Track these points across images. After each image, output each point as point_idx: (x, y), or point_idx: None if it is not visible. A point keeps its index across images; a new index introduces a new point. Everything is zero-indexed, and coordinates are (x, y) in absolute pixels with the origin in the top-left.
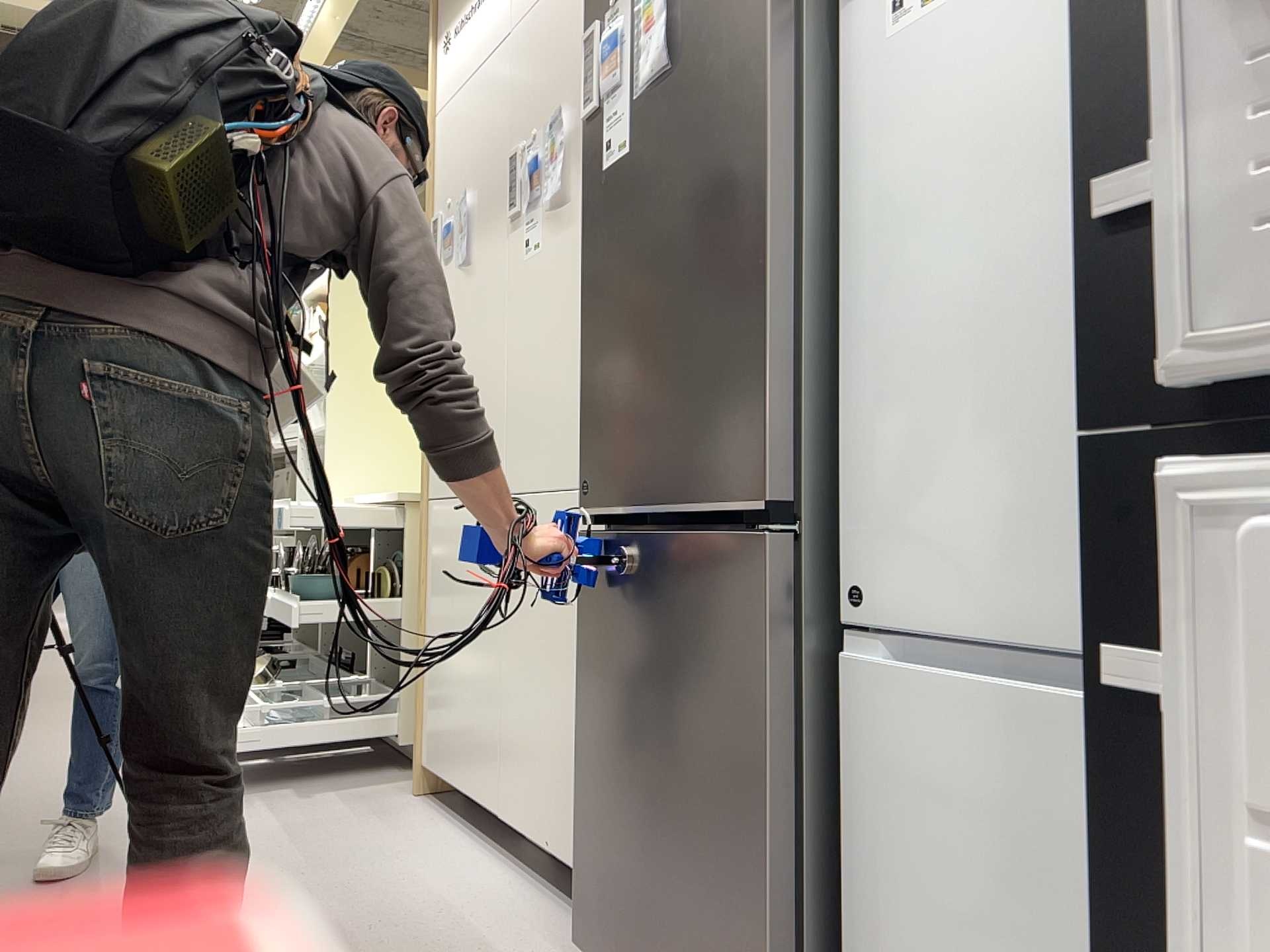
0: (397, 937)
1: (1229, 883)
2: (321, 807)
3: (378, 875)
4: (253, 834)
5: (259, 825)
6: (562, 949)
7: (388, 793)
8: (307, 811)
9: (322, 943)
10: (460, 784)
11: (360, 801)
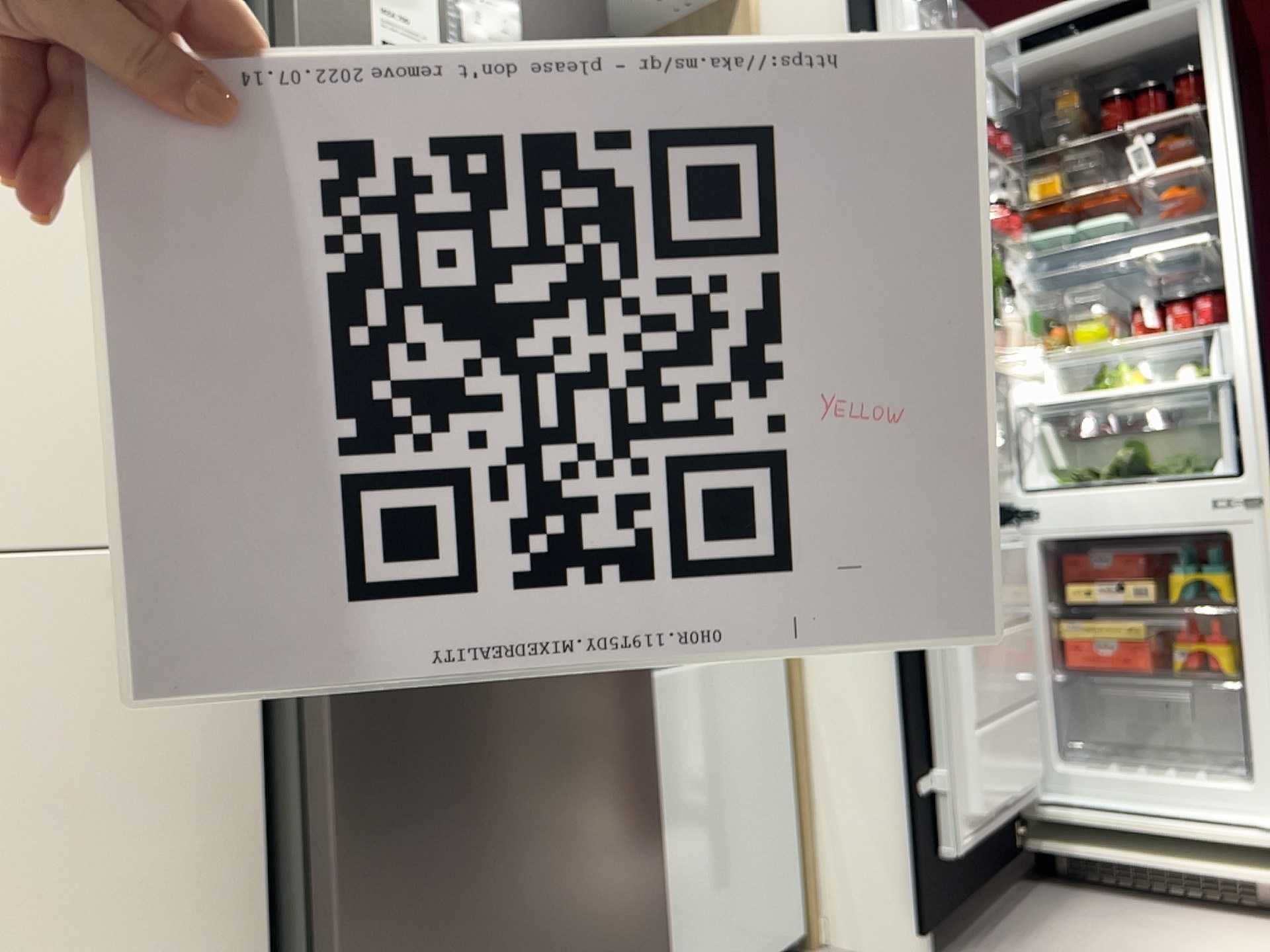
0: None
1: (945, 657)
2: None
3: None
4: None
5: None
6: None
7: None
8: None
9: None
10: None
11: None
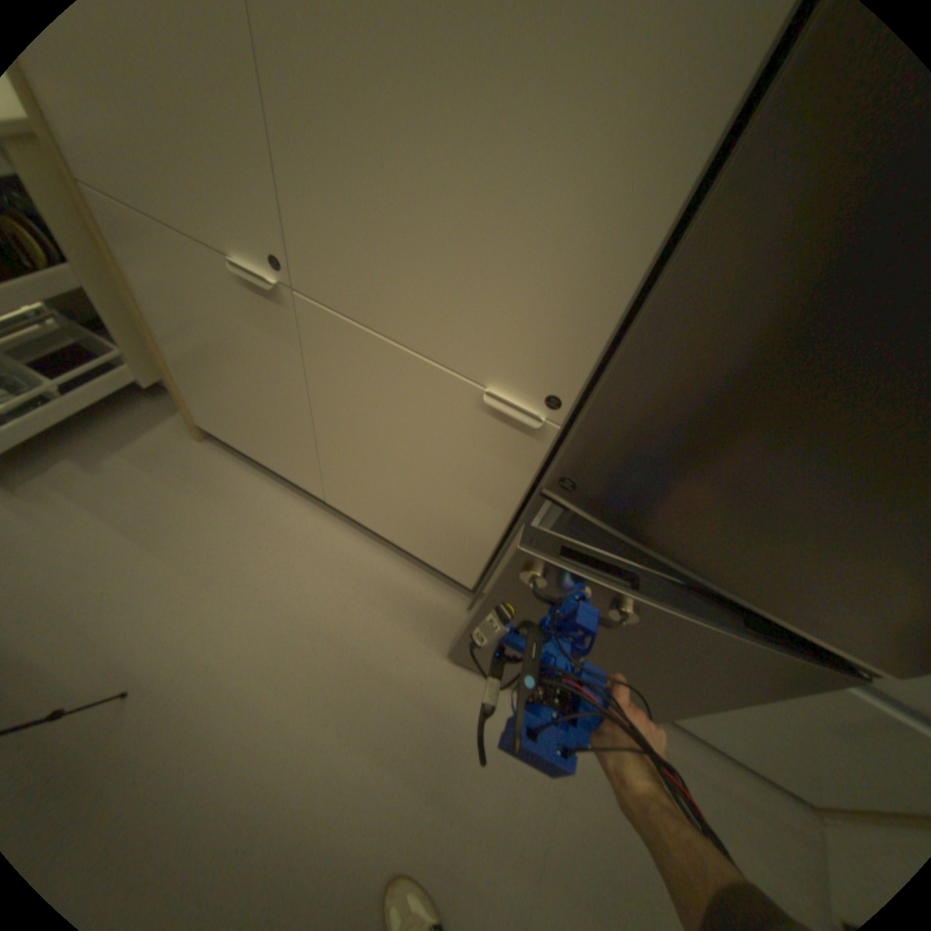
0: (334, 648)
1: None
2: (124, 483)
3: (258, 572)
4: (94, 550)
5: (88, 534)
6: (436, 611)
7: (168, 443)
8: (116, 495)
9: (290, 680)
10: (261, 461)
11: (154, 463)
